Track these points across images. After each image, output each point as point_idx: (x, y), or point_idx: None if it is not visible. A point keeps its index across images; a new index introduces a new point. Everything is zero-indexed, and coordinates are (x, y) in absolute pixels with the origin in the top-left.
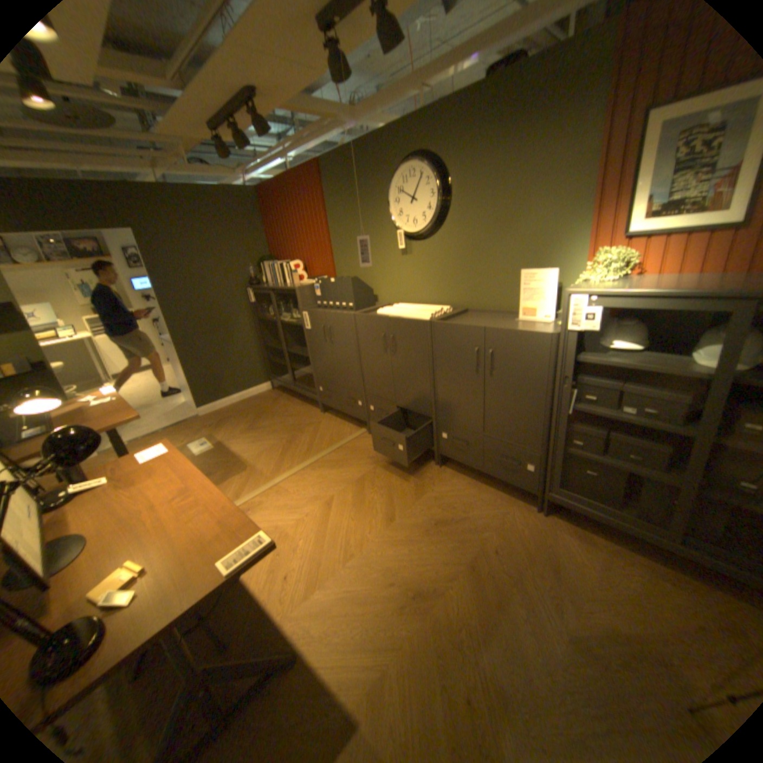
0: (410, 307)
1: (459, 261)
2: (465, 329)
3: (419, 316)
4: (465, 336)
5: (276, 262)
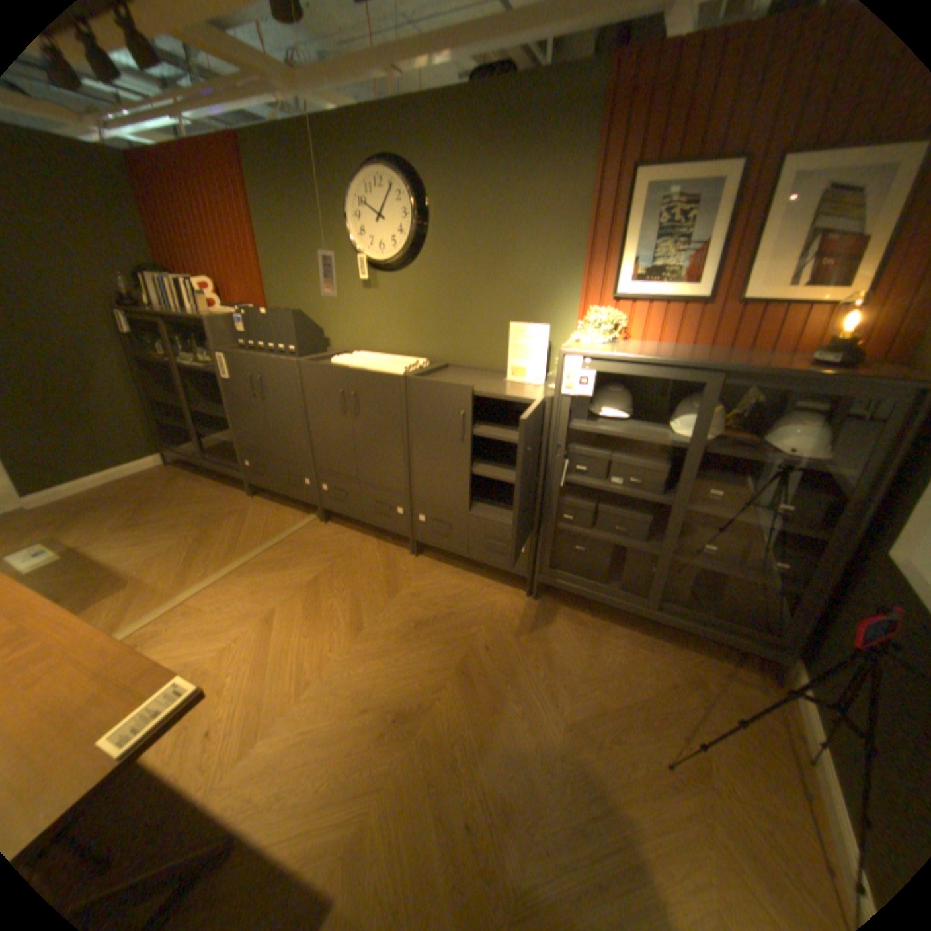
0: (377, 357)
1: (438, 304)
2: (449, 388)
3: (390, 369)
4: (449, 397)
5: (168, 276)
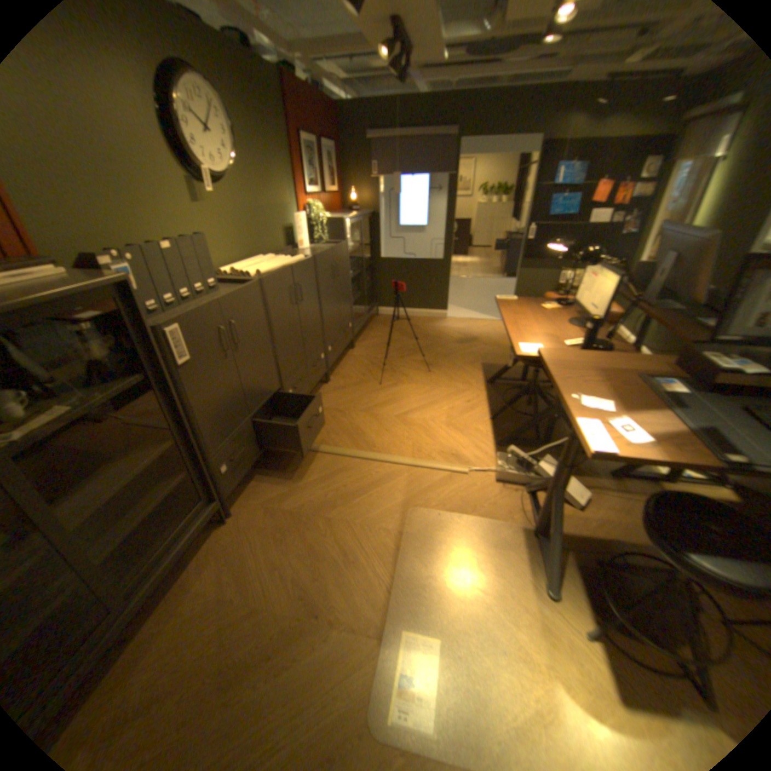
0: (252, 262)
1: (248, 210)
2: (328, 253)
3: (297, 258)
4: (329, 258)
5: None
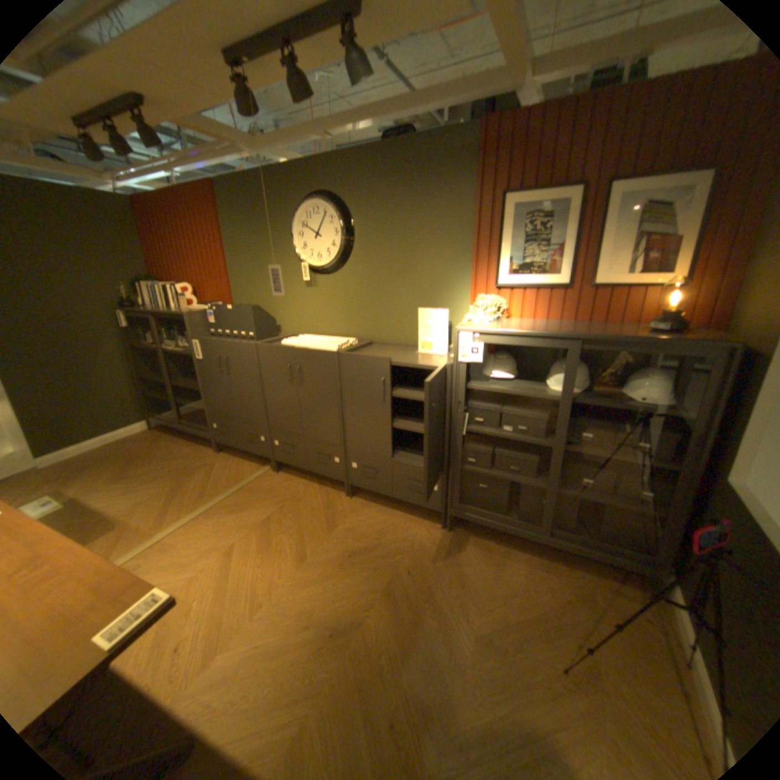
0: (317, 338)
1: (363, 297)
2: (372, 360)
3: (326, 347)
4: (372, 367)
5: (158, 283)
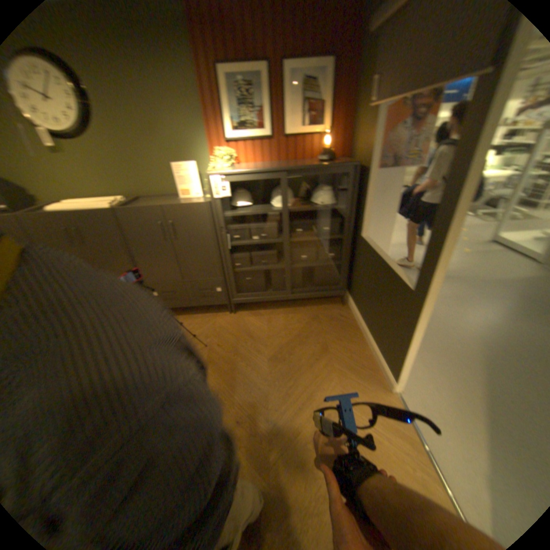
0: (81, 200)
1: (115, 158)
2: (145, 208)
3: (96, 206)
4: (147, 214)
5: None
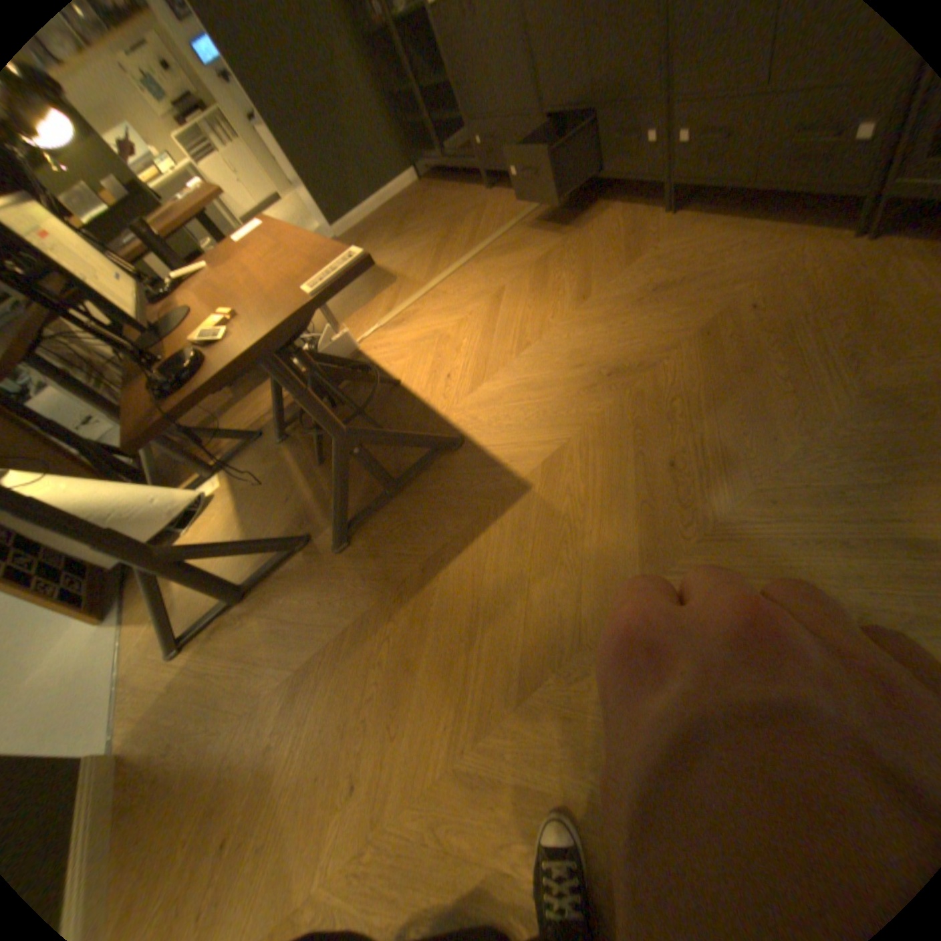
0: None
1: None
2: None
3: None
4: None
5: None
